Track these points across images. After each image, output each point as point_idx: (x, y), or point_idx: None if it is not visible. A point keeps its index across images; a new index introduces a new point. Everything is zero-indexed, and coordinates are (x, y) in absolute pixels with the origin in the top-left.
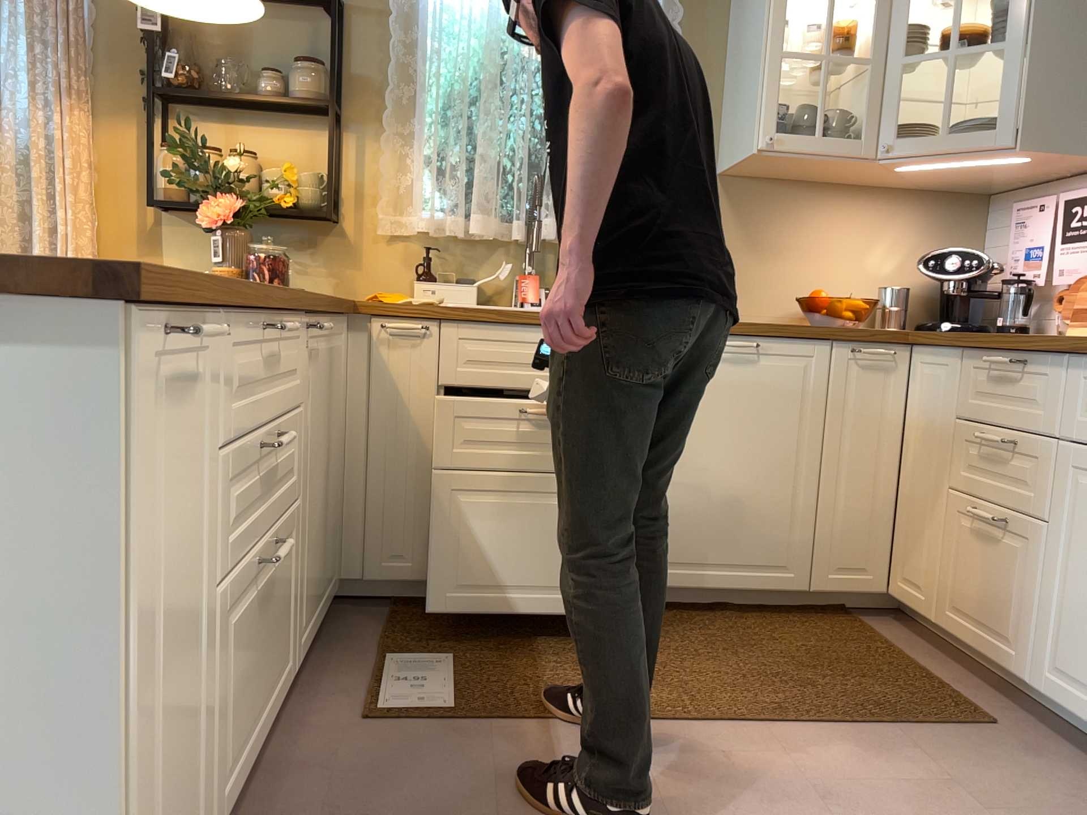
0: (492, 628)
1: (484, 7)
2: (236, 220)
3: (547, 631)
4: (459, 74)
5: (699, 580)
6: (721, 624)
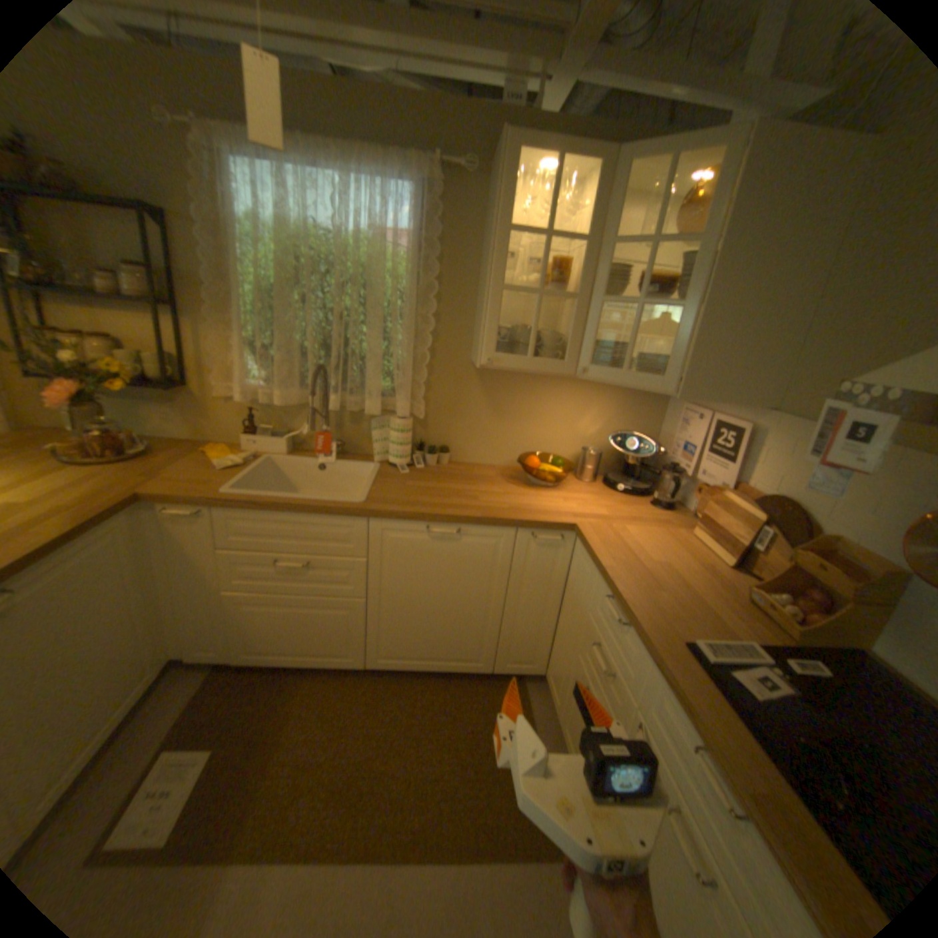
0: (263, 706)
1: (274, 216)
2: (78, 396)
3: (300, 710)
4: (255, 277)
5: (416, 667)
6: (427, 697)
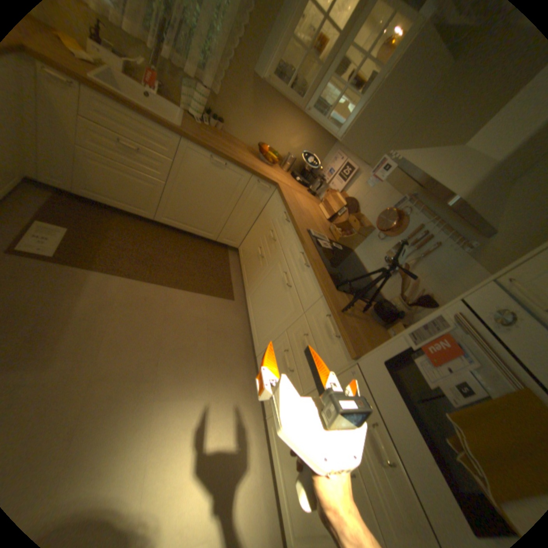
0: (95, 220)
1: None
2: None
3: (117, 228)
4: None
5: (181, 227)
6: (183, 242)
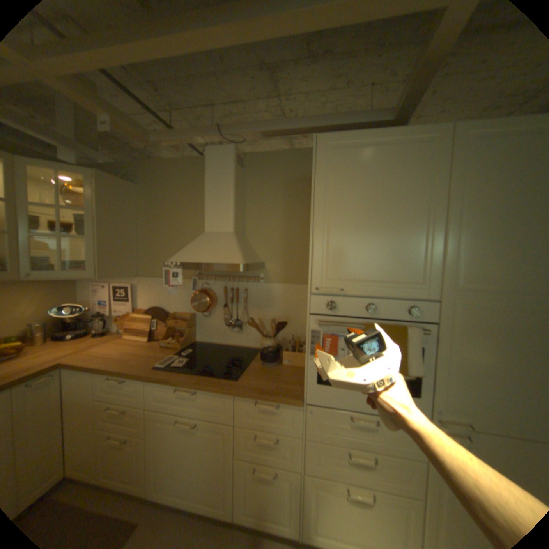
0: None
1: None
2: None
3: None
4: None
5: None
6: None
